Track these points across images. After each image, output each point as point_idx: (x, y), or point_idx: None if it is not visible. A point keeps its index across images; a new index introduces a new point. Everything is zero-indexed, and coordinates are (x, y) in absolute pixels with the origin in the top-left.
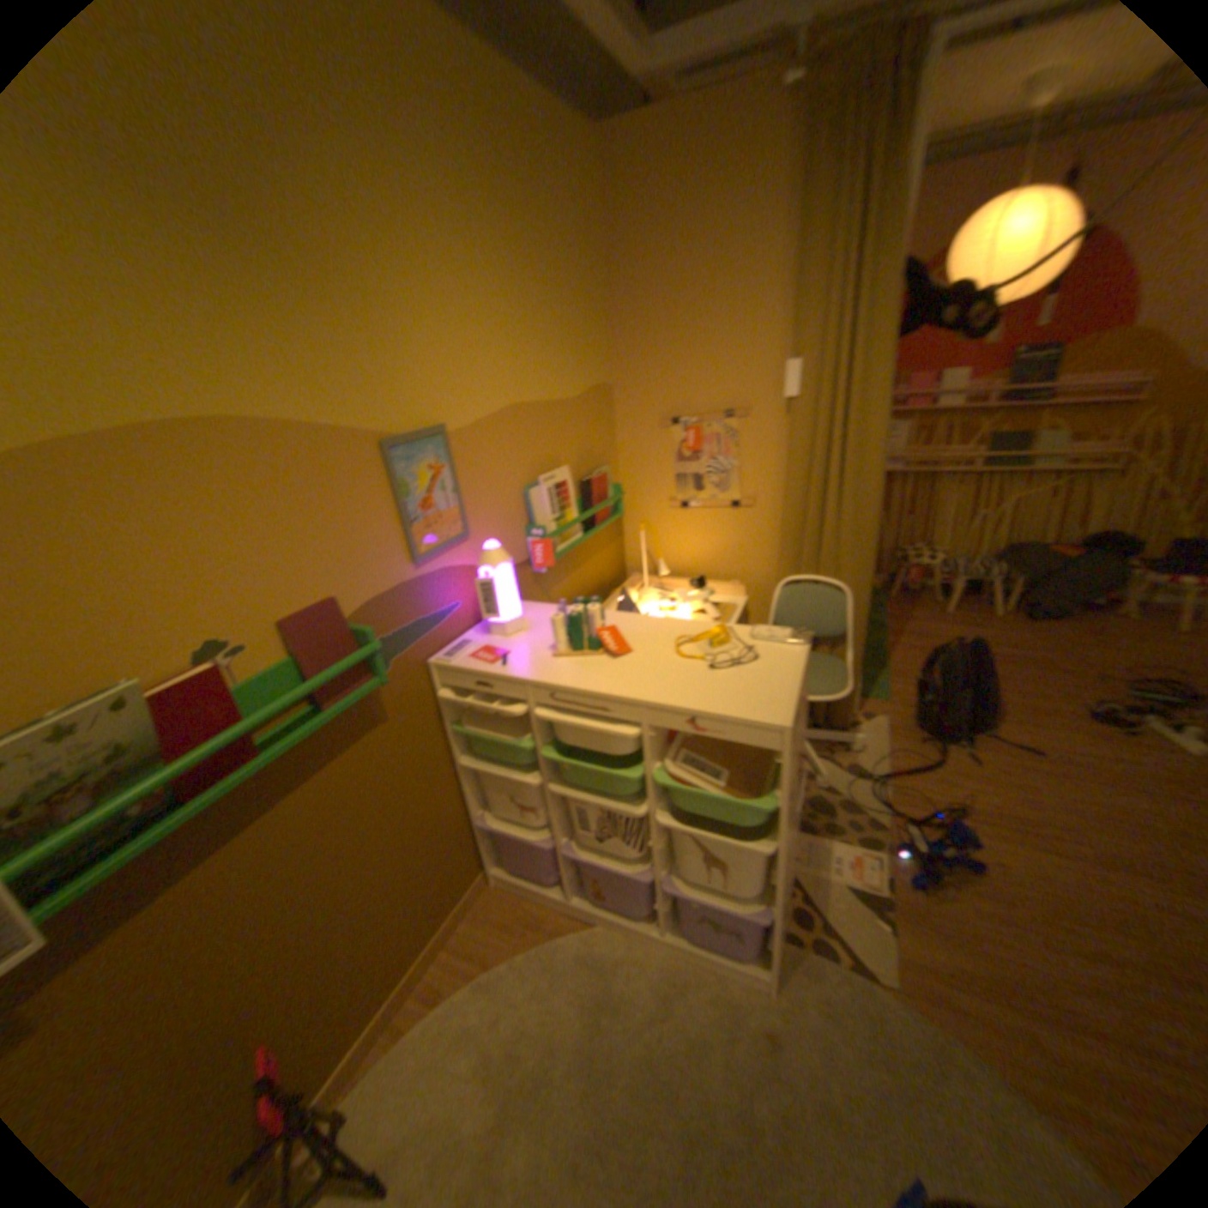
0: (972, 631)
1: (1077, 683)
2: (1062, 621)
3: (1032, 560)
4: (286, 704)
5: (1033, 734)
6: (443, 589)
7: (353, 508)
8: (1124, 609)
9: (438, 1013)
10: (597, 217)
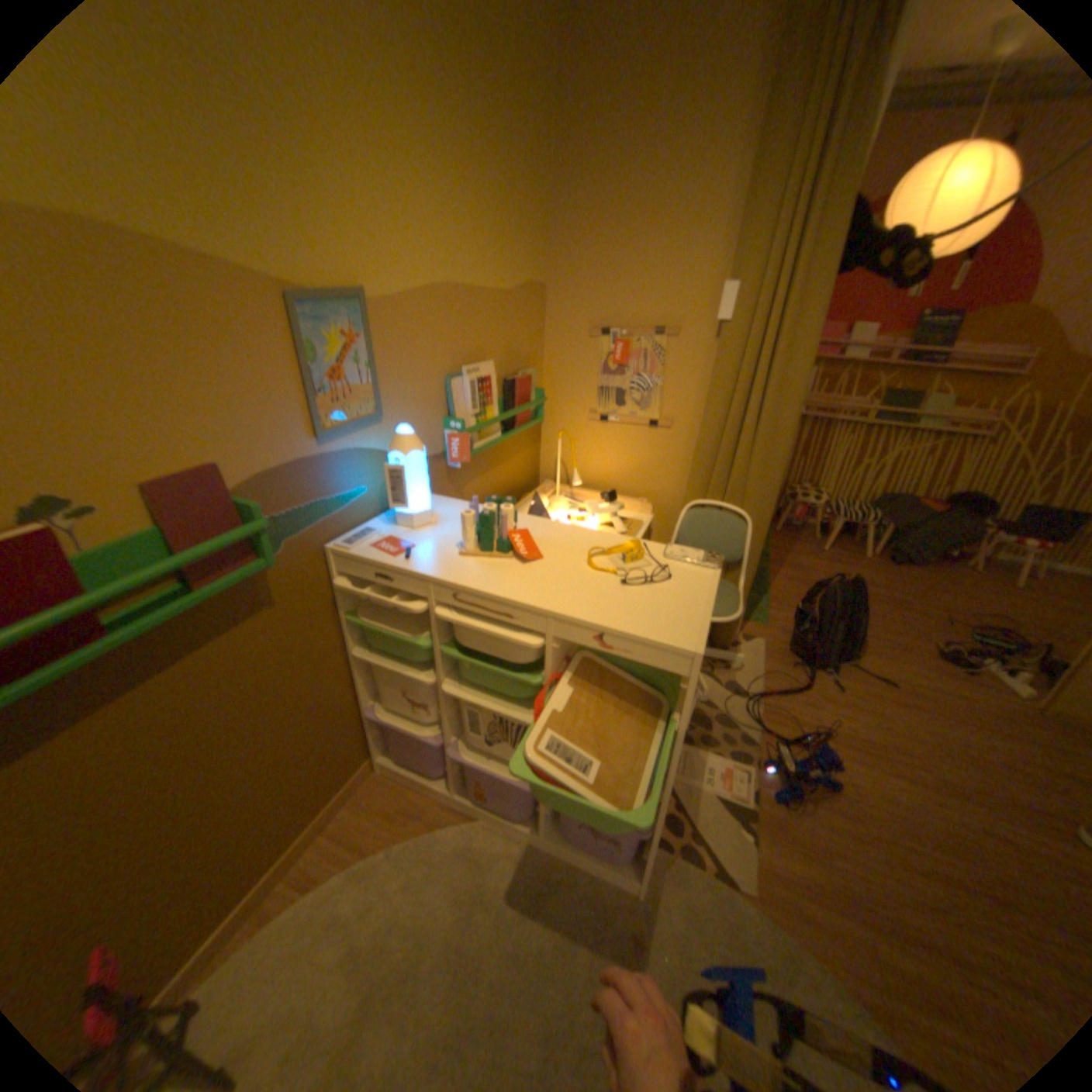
0: (842, 568)
1: (929, 624)
2: (920, 567)
3: (903, 511)
4: (138, 580)
5: (889, 667)
6: (346, 471)
7: (242, 363)
8: (972, 562)
9: (307, 901)
10: (549, 95)
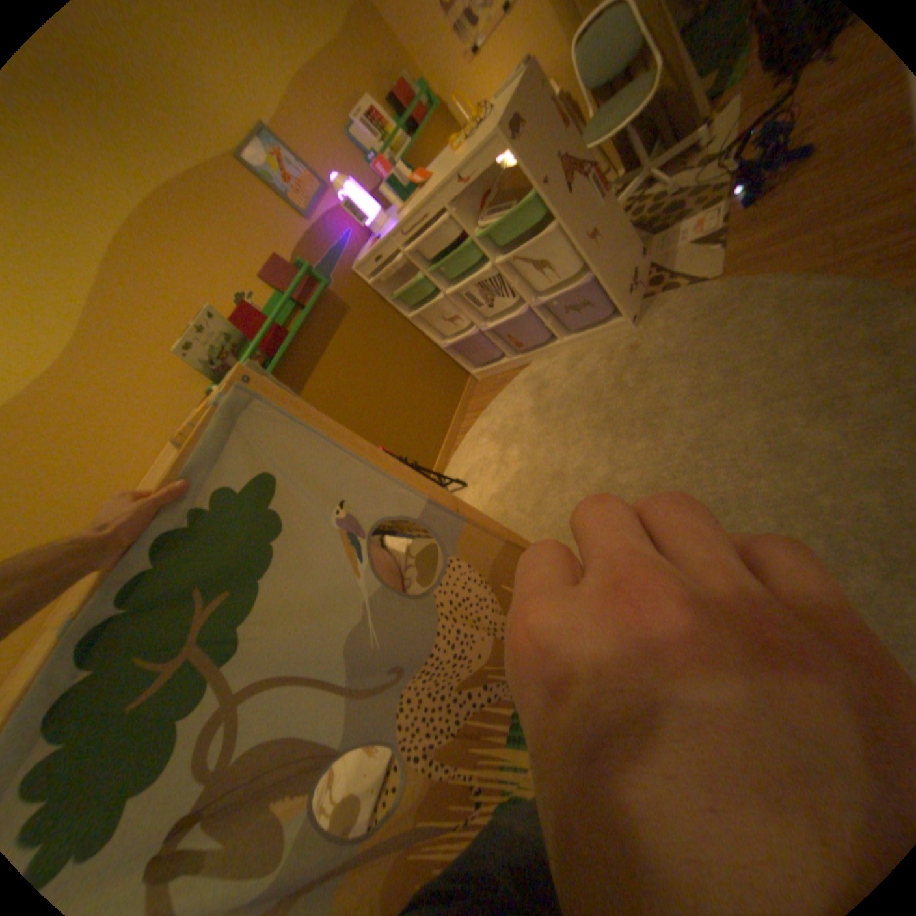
0: None
1: None
2: None
3: None
4: (281, 305)
5: None
6: (332, 225)
7: (247, 203)
8: None
9: (470, 432)
10: None
